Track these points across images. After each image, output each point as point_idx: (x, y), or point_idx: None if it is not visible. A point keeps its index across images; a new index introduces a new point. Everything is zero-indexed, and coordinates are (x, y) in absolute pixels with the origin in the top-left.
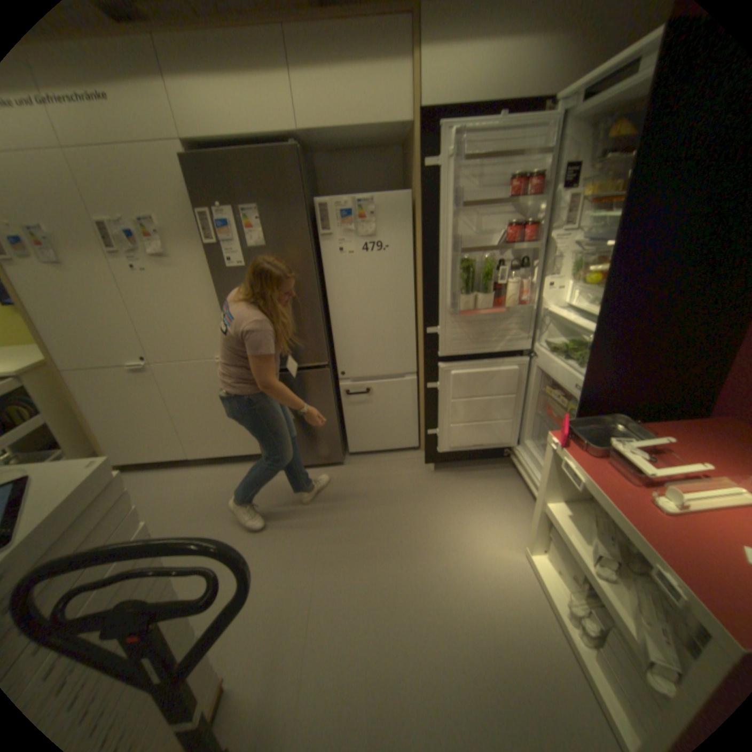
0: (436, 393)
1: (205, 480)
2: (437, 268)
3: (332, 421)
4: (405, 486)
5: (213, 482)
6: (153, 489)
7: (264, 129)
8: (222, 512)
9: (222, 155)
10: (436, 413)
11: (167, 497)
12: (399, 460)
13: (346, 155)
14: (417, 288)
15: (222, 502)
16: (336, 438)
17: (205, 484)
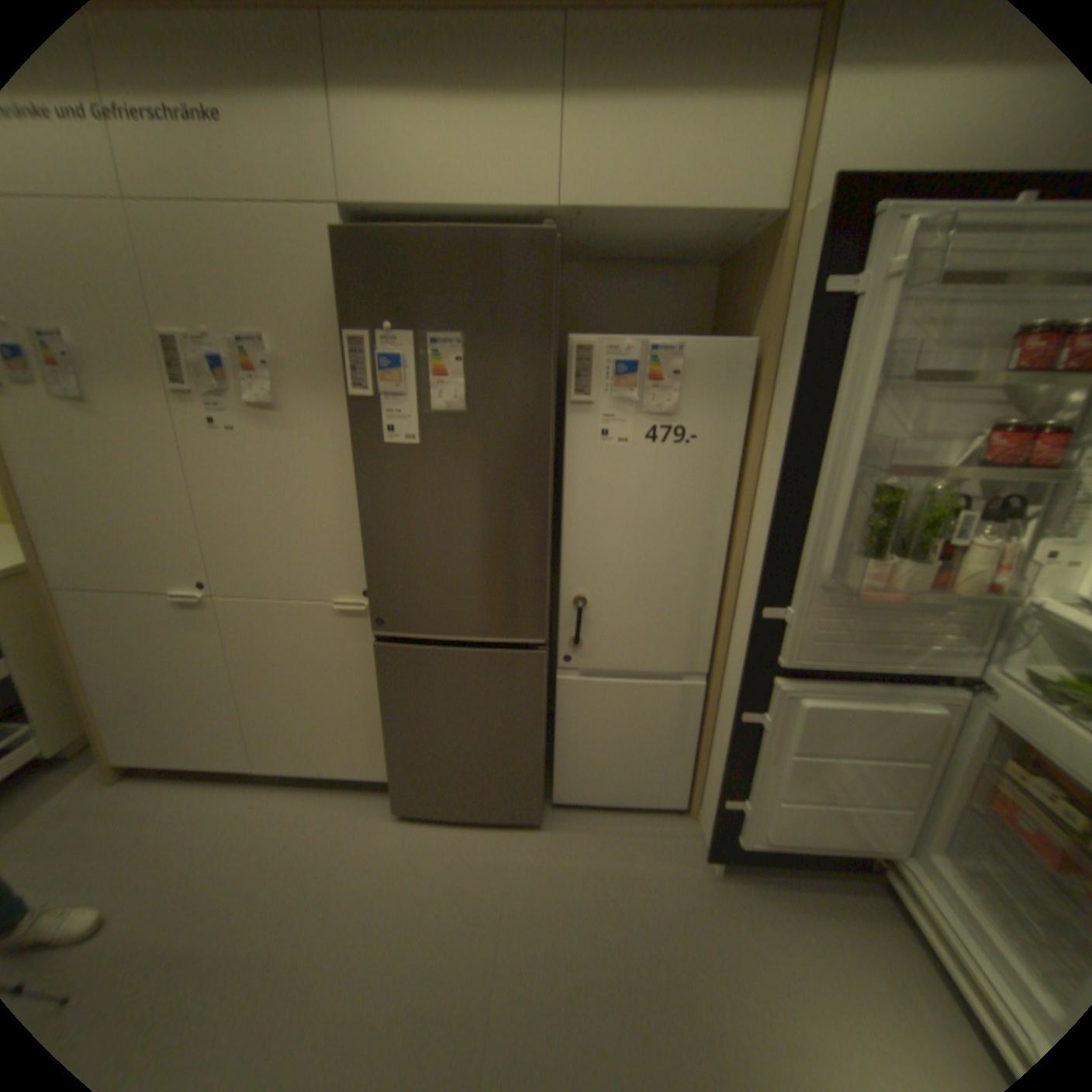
0: (759, 733)
1: (275, 823)
2: (811, 493)
3: (533, 748)
4: (666, 909)
5: (288, 830)
6: (175, 829)
7: (498, 196)
8: (293, 917)
9: (412, 234)
10: (750, 772)
11: (195, 856)
12: (650, 835)
13: (619, 269)
14: (737, 518)
15: (296, 887)
16: (535, 778)
17: (273, 834)
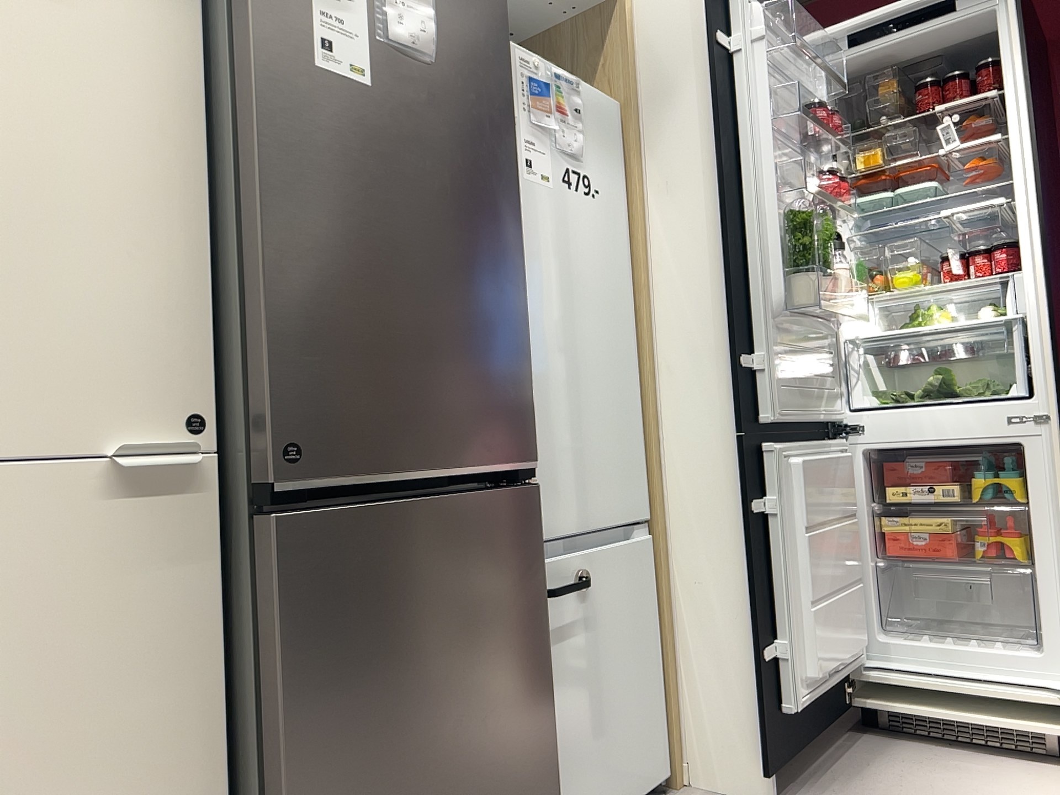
0: (765, 527)
1: None
2: (743, 225)
3: (542, 700)
4: None
5: None
6: None
7: None
8: None
9: None
10: (770, 589)
11: None
12: None
13: None
14: (635, 300)
15: None
16: (544, 782)
17: None
